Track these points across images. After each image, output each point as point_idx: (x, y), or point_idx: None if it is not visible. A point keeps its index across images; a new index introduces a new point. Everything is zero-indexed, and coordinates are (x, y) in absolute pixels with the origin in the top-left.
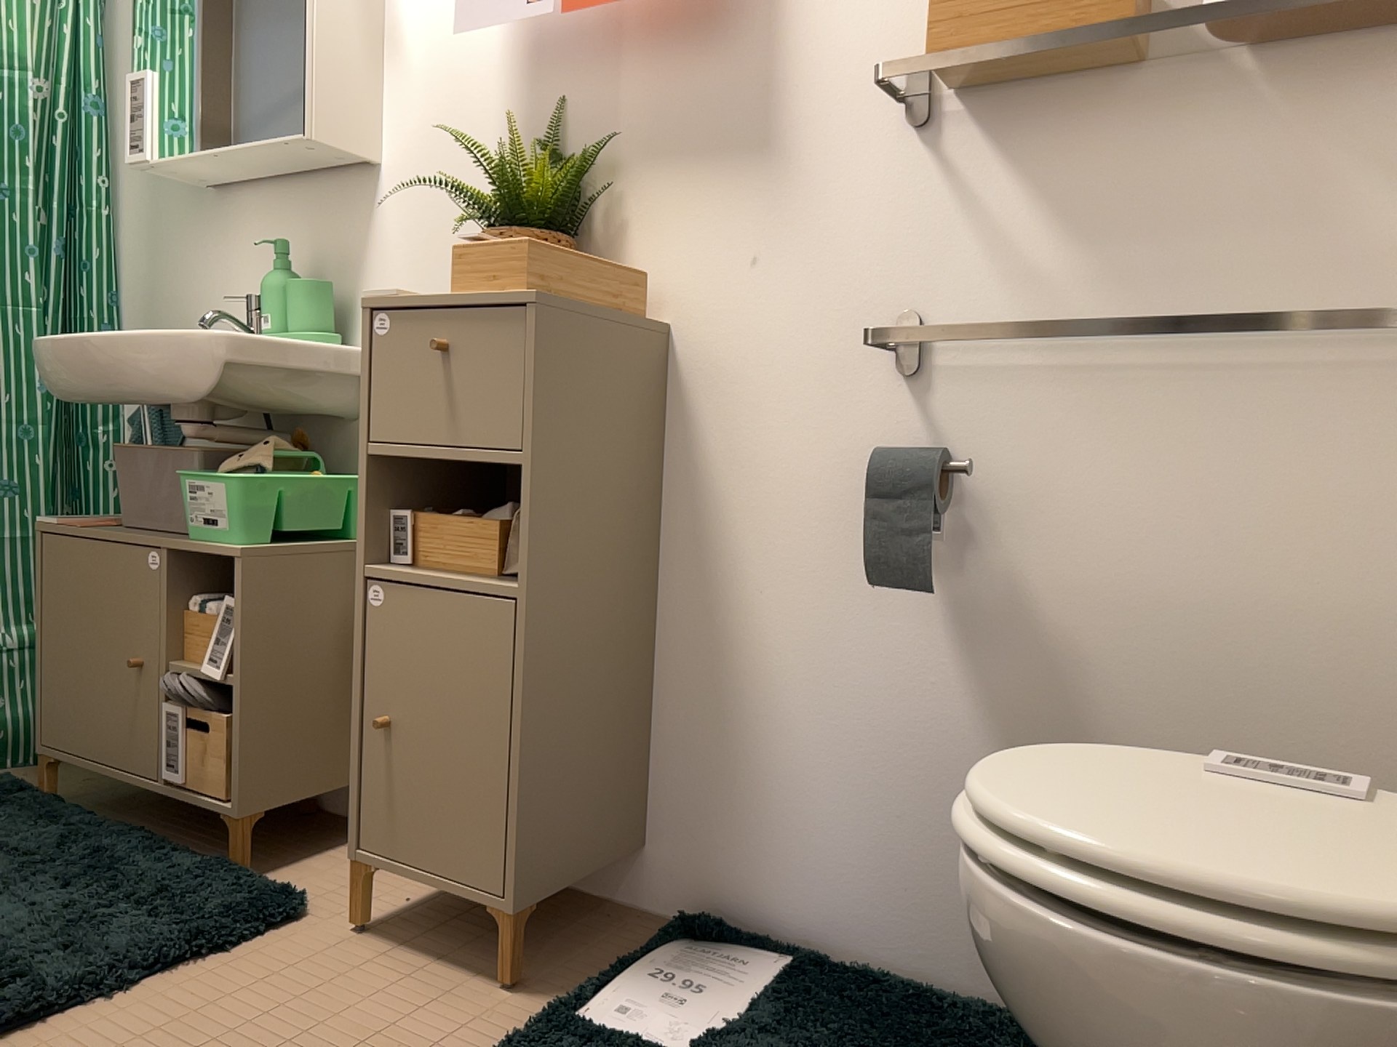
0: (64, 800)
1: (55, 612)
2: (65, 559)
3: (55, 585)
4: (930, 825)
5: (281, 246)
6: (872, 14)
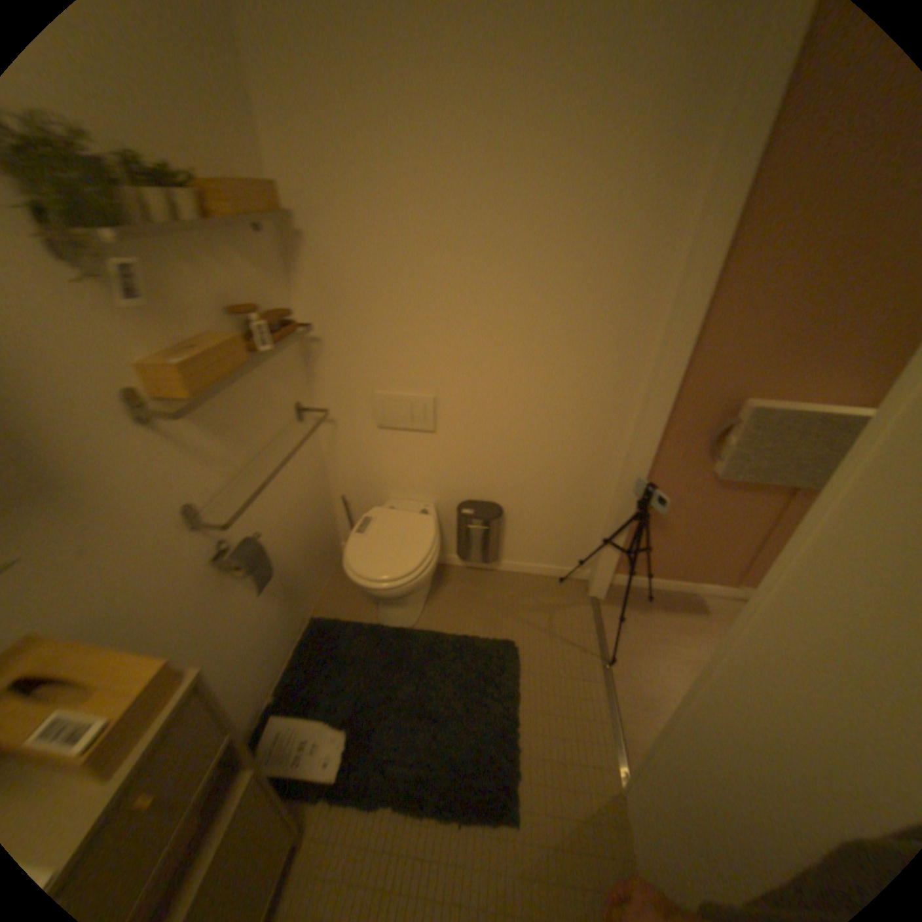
0: None
1: None
2: None
3: None
4: (265, 639)
5: None
6: (80, 362)
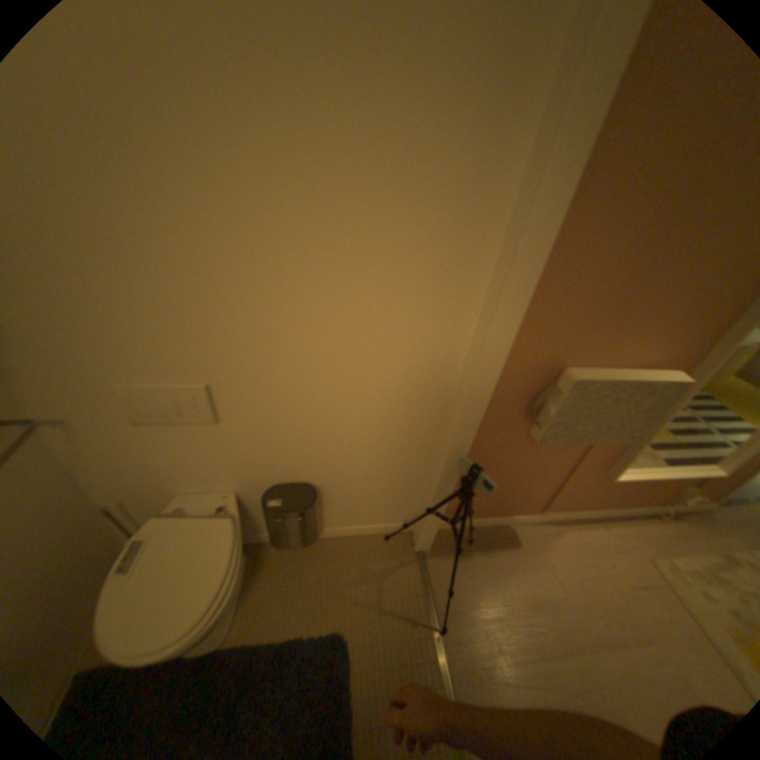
0: None
1: None
2: None
3: None
4: None
5: None
6: None
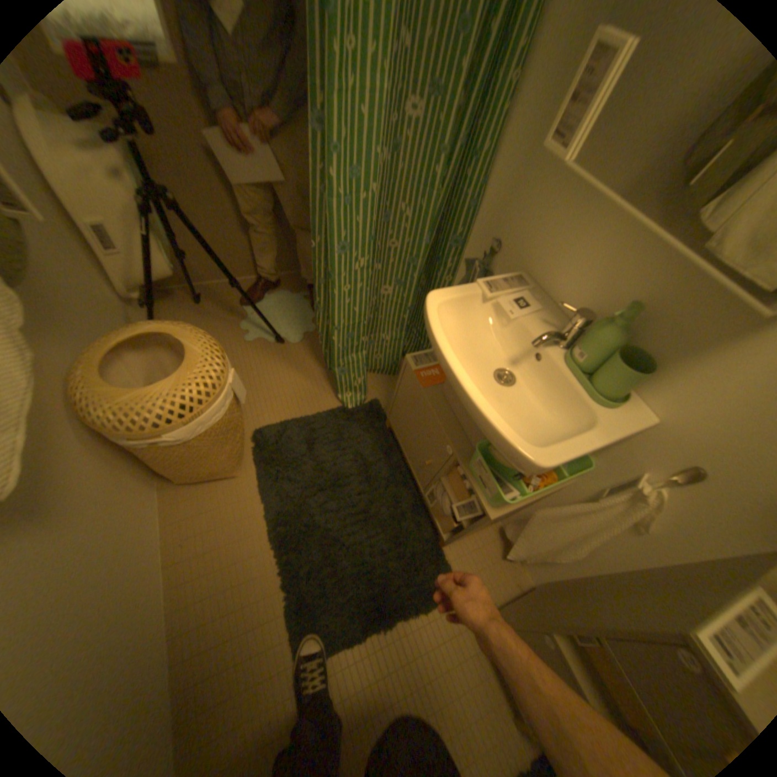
0: (393, 436)
1: (404, 394)
2: (413, 386)
3: (407, 387)
4: None
5: (637, 311)
6: None
